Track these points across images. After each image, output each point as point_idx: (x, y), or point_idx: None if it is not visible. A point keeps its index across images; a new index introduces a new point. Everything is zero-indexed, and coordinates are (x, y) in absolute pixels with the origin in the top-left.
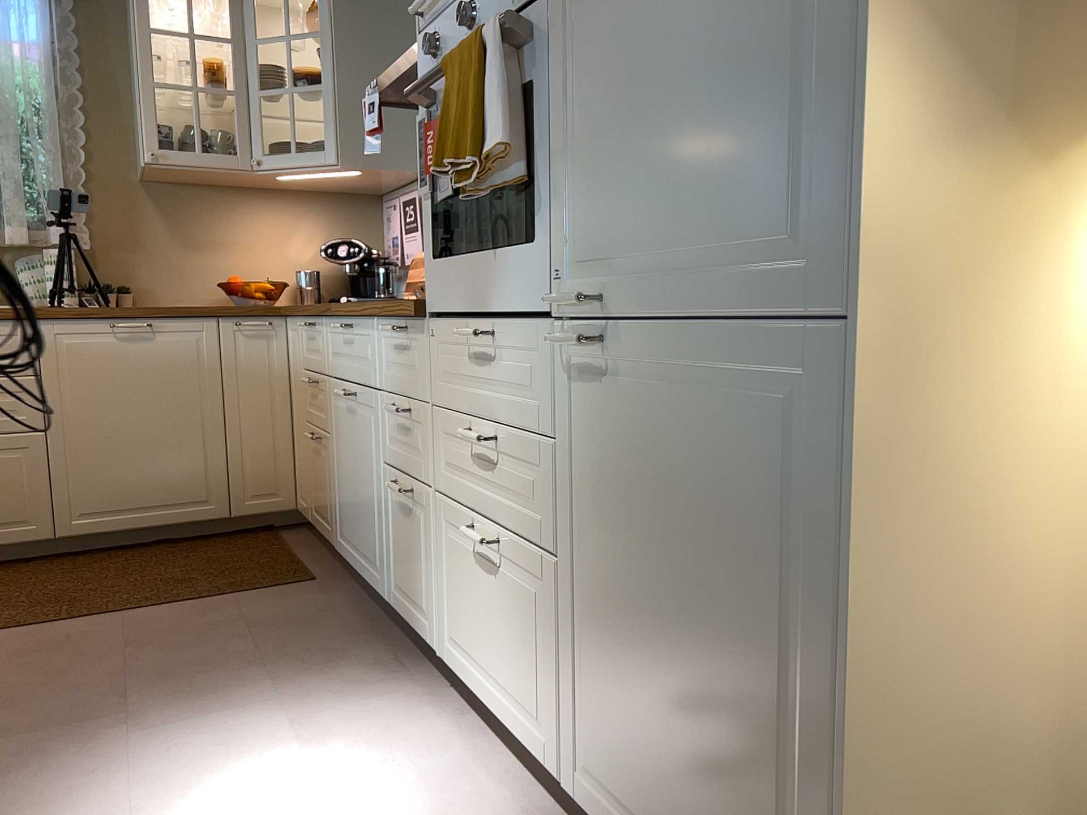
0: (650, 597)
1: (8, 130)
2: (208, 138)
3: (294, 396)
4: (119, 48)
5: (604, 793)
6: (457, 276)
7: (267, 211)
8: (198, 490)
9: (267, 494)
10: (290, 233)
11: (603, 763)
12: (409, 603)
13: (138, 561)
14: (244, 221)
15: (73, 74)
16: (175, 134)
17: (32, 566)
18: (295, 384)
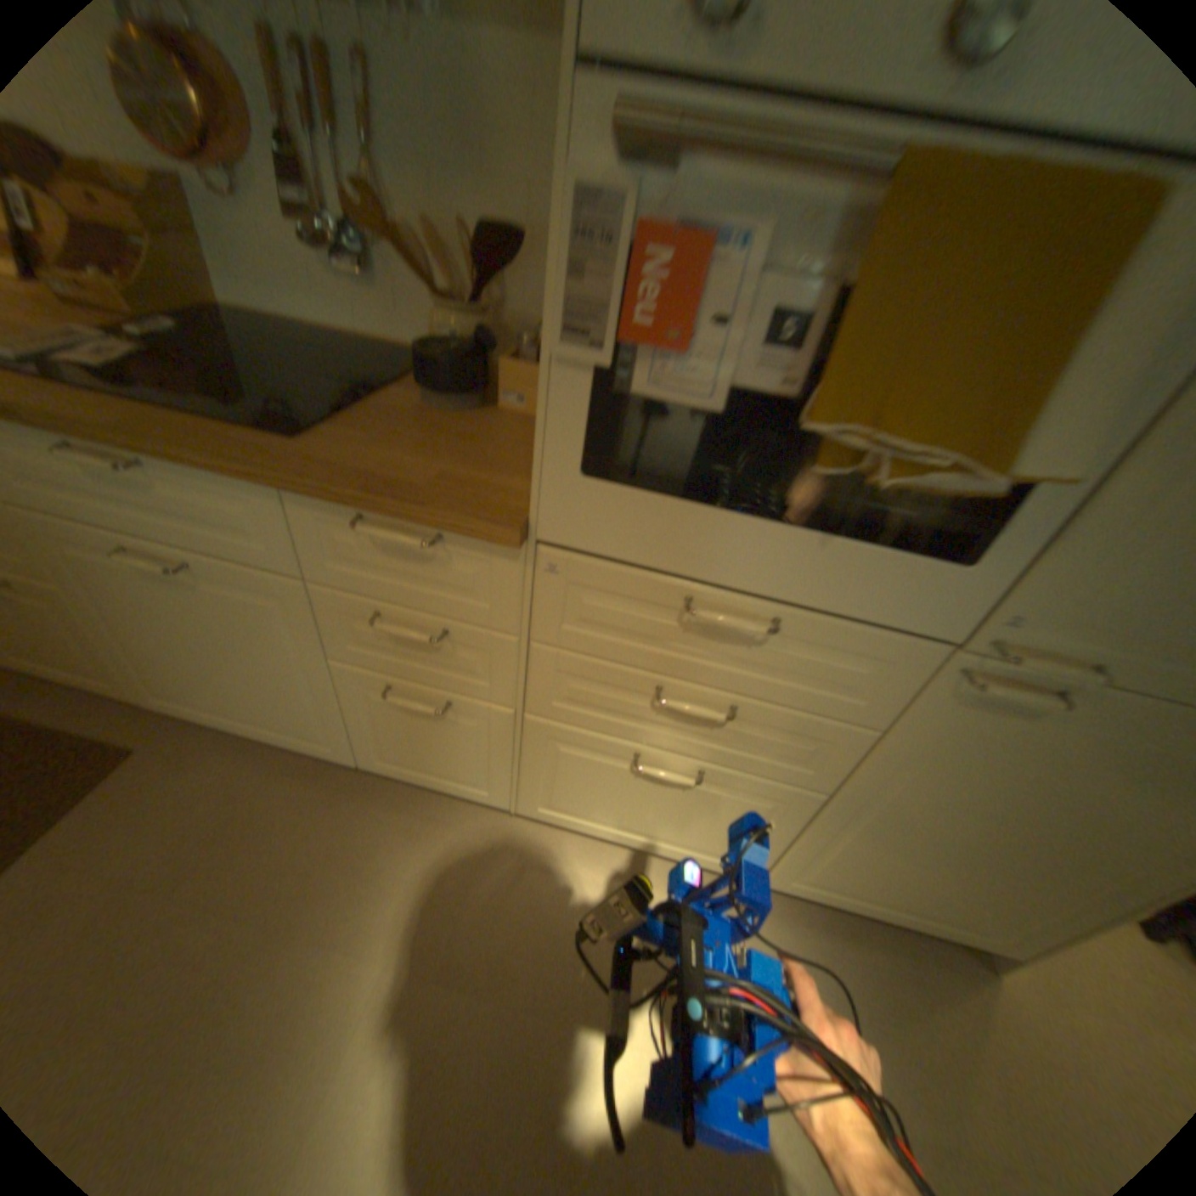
0: (978, 828)
1: None
2: None
3: None
4: None
5: (825, 886)
6: (671, 524)
7: None
8: None
9: None
10: None
11: (835, 878)
12: (426, 772)
13: None
14: None
15: None
16: None
17: None
18: None
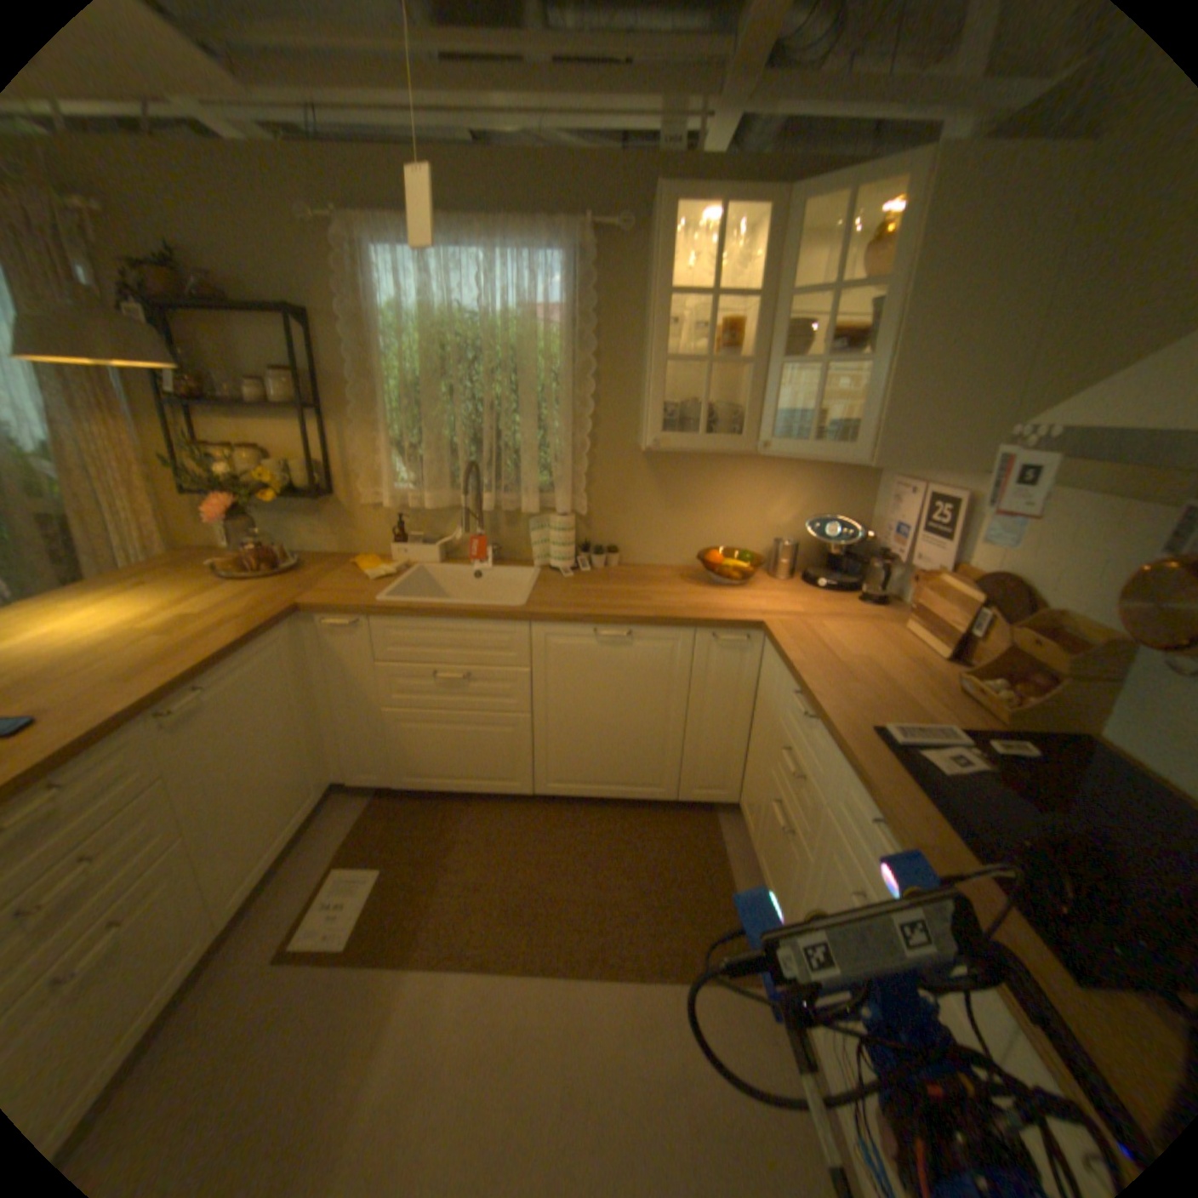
0: None
1: (527, 405)
2: (713, 415)
3: (760, 718)
4: (634, 302)
5: None
6: None
7: (755, 474)
8: (653, 777)
9: (715, 789)
10: (775, 497)
11: None
12: None
13: (595, 838)
14: (730, 484)
15: (589, 340)
16: (679, 412)
17: (516, 811)
18: (765, 713)
